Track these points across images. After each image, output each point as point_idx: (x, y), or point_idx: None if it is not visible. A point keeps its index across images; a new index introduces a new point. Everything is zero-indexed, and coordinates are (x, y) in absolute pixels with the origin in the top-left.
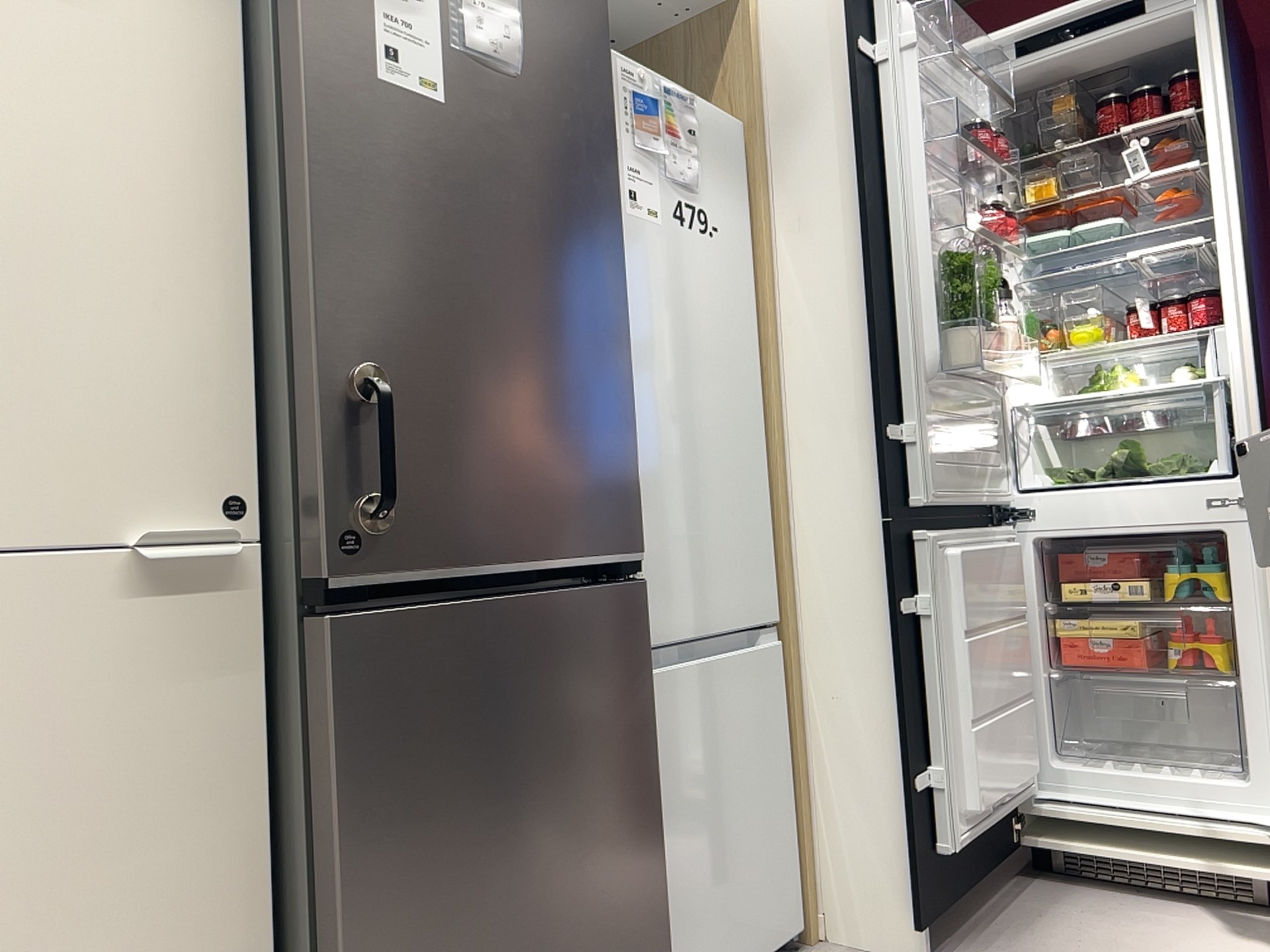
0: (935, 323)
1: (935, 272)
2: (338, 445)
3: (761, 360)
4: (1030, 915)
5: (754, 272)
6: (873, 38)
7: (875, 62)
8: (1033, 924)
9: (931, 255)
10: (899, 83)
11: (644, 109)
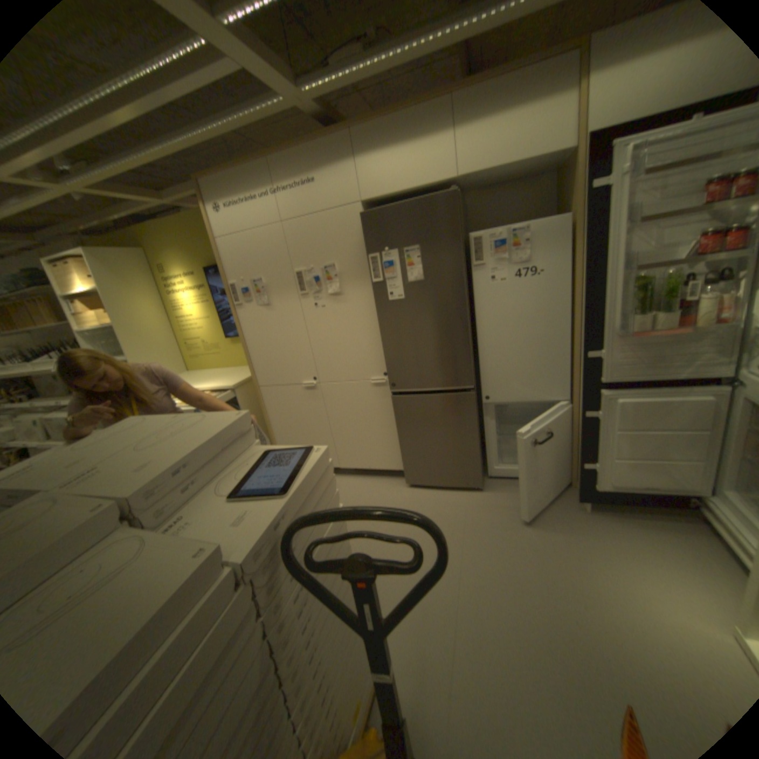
0: (637, 306)
1: (632, 286)
2: (390, 369)
3: (574, 310)
4: (658, 529)
5: (575, 275)
6: (609, 173)
7: (608, 186)
8: (650, 531)
9: (639, 274)
10: (618, 195)
11: (498, 245)
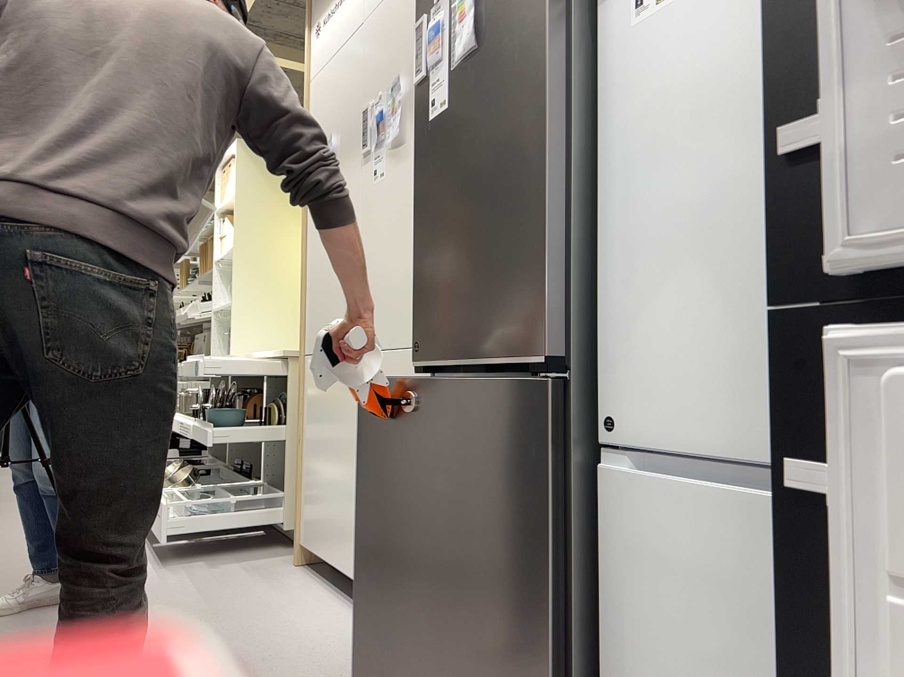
0: None
1: None
2: (417, 304)
3: None
4: None
5: None
6: None
7: None
8: None
9: None
10: None
11: None
